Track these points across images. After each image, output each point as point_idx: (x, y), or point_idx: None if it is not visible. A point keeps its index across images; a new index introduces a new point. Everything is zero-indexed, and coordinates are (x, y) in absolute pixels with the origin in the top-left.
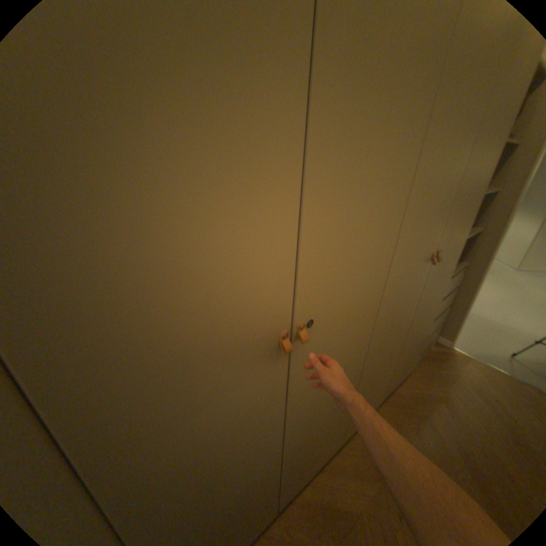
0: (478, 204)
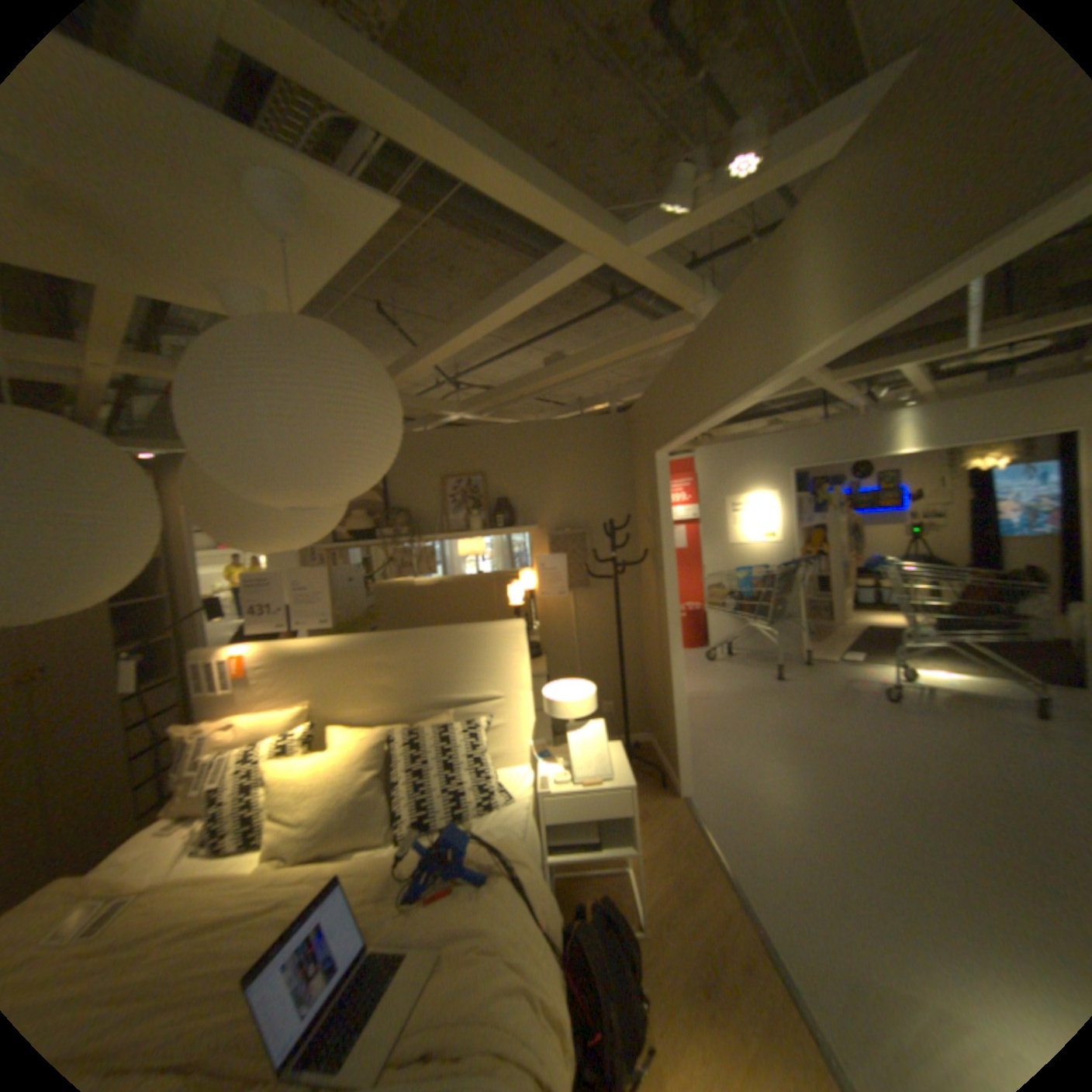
0: (95, 618)
